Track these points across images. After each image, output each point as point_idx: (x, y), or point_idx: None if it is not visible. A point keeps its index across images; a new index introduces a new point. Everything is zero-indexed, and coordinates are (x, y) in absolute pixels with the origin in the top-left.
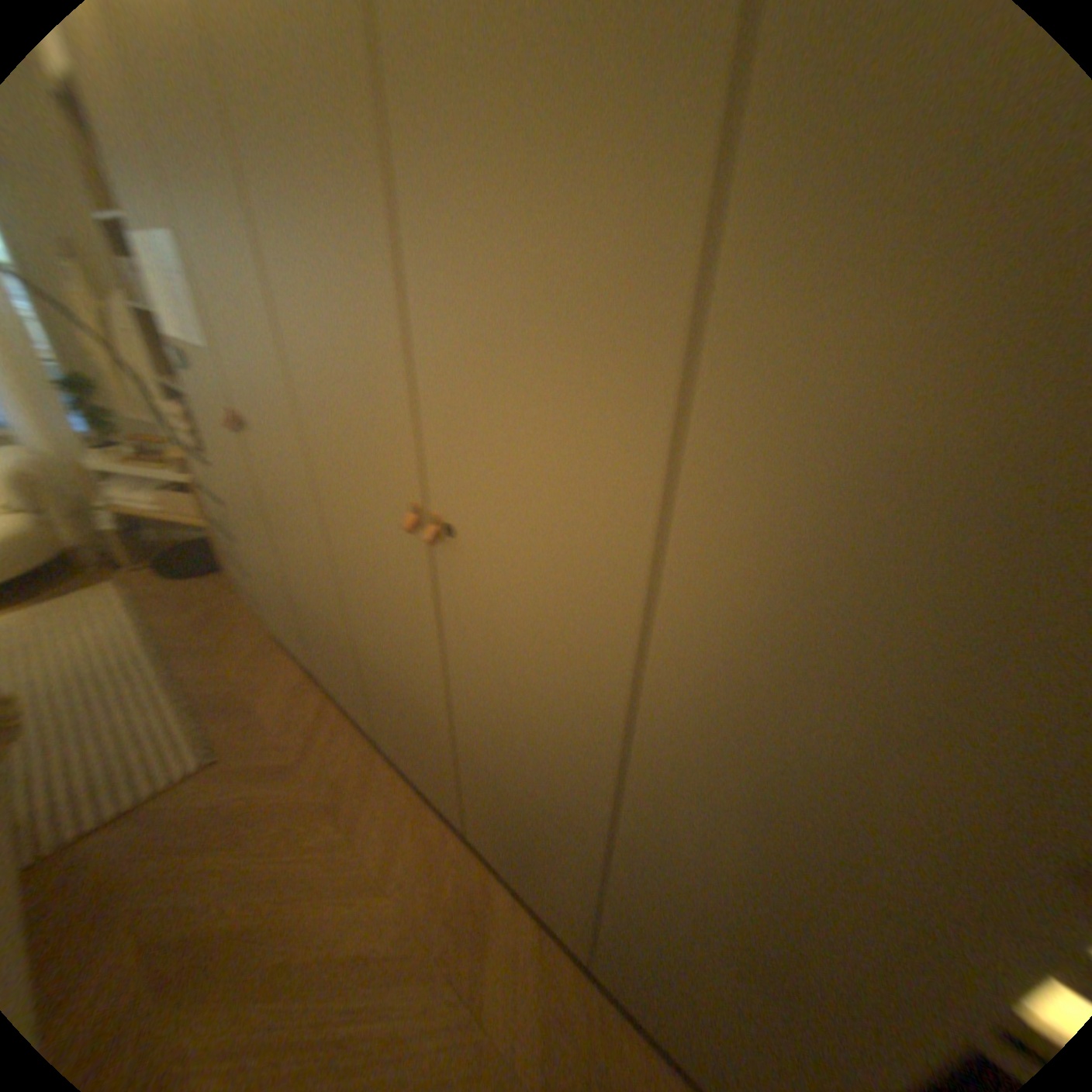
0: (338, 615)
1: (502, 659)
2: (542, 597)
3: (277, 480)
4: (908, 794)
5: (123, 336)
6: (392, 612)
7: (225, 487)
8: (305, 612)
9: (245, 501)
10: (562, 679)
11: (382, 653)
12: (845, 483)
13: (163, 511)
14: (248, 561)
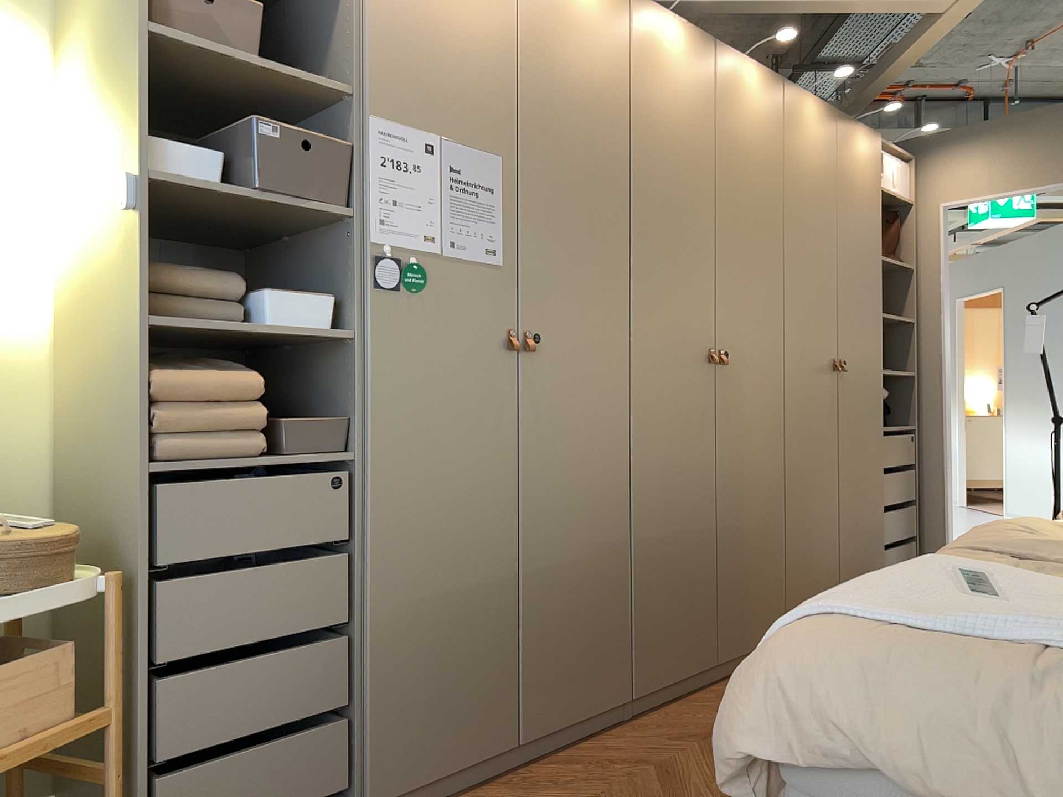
0: (617, 512)
1: (740, 415)
2: (753, 364)
3: (575, 386)
4: (811, 368)
5: None
6: (681, 445)
7: (416, 462)
8: (552, 573)
9: (474, 458)
10: (760, 402)
11: (664, 505)
12: (795, 297)
13: None
14: (407, 604)
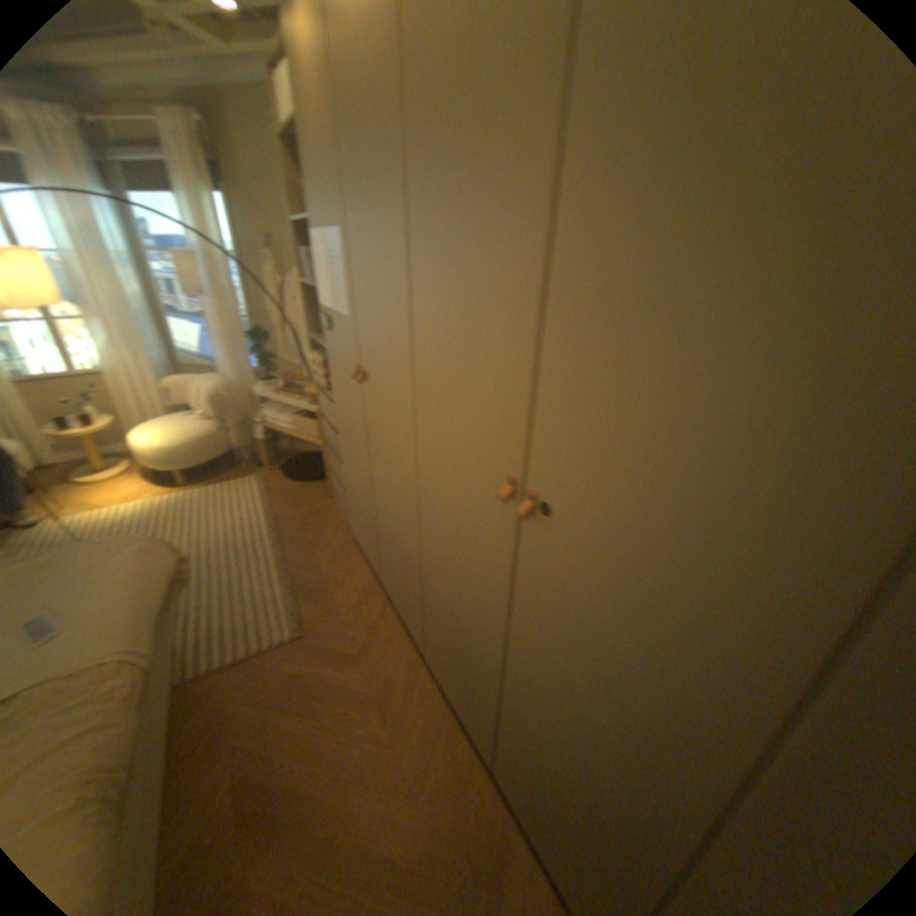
0: (414, 545)
1: (580, 647)
2: (652, 609)
3: (386, 426)
4: None
5: (292, 302)
6: (466, 561)
7: (343, 422)
8: (386, 532)
9: (356, 436)
10: (657, 699)
11: (448, 589)
12: None
13: (297, 430)
14: (349, 480)
